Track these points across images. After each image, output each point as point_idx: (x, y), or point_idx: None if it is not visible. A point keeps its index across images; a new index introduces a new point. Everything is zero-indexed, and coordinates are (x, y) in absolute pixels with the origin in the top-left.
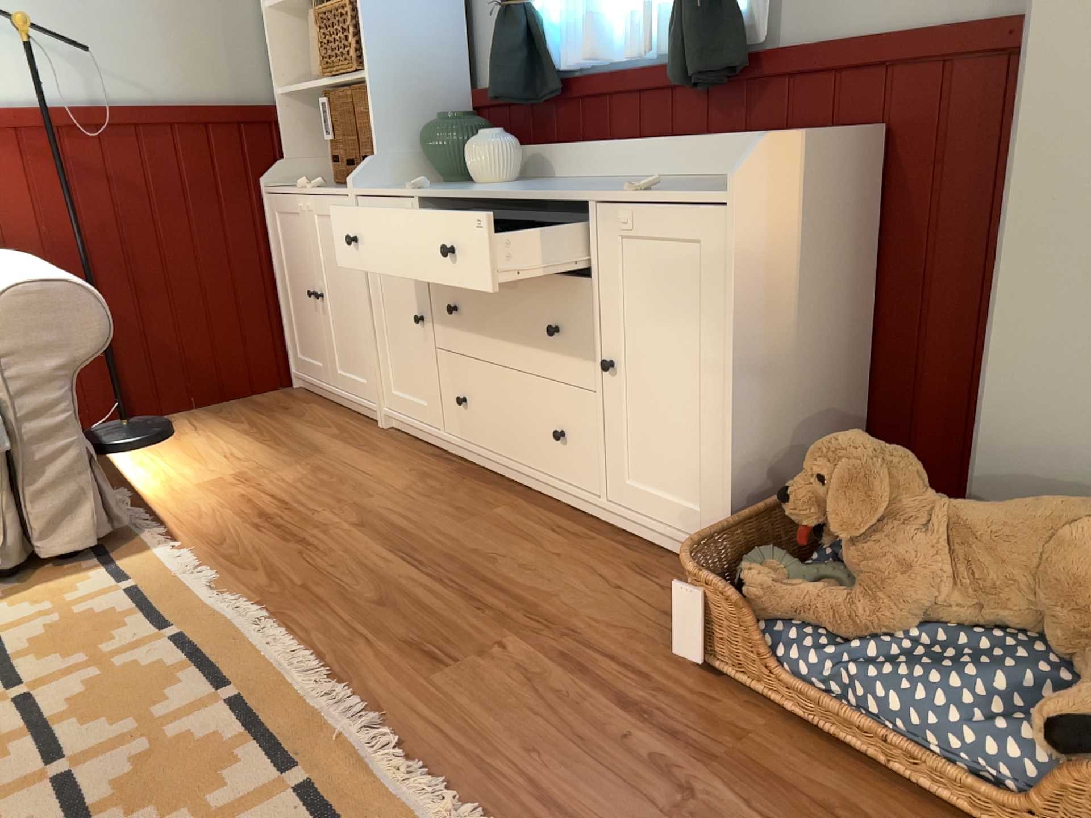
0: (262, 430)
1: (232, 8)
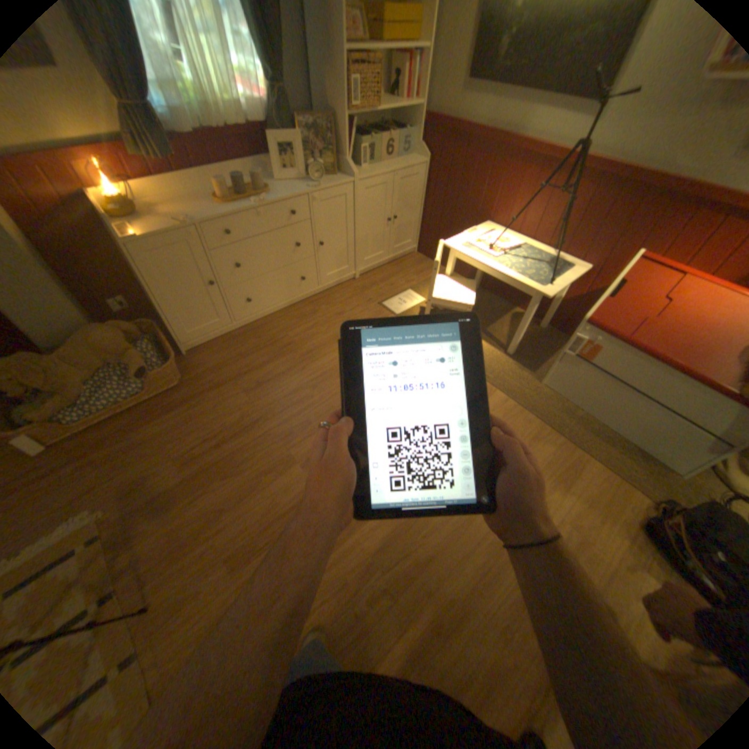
0: None
1: None
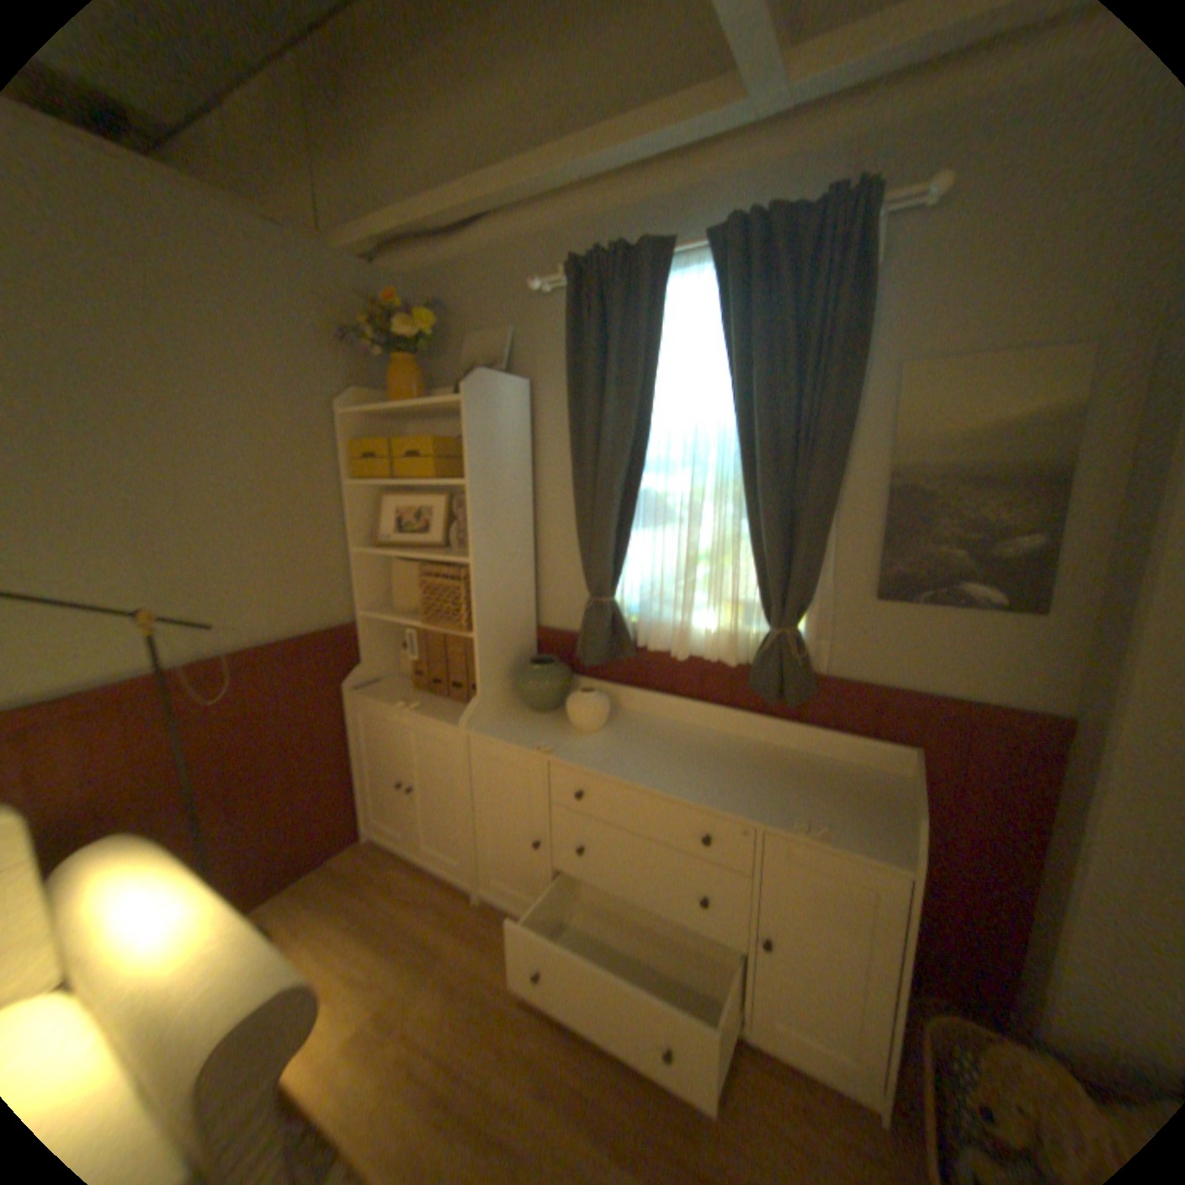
0: (362, 928)
1: (322, 551)
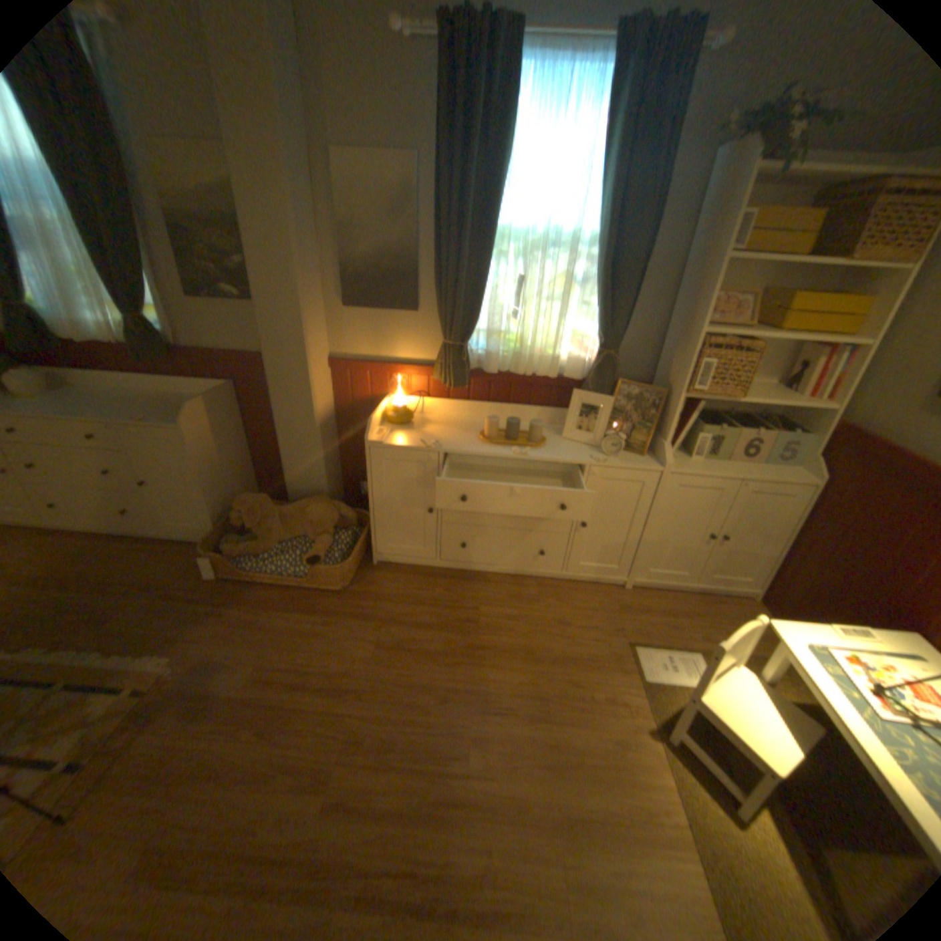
0: None
1: None
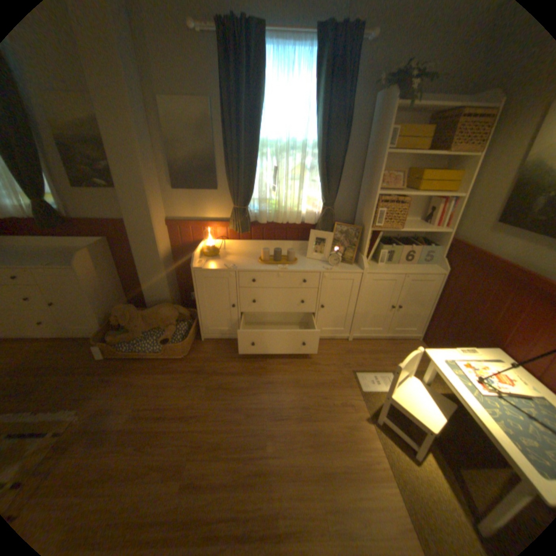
0: None
1: None
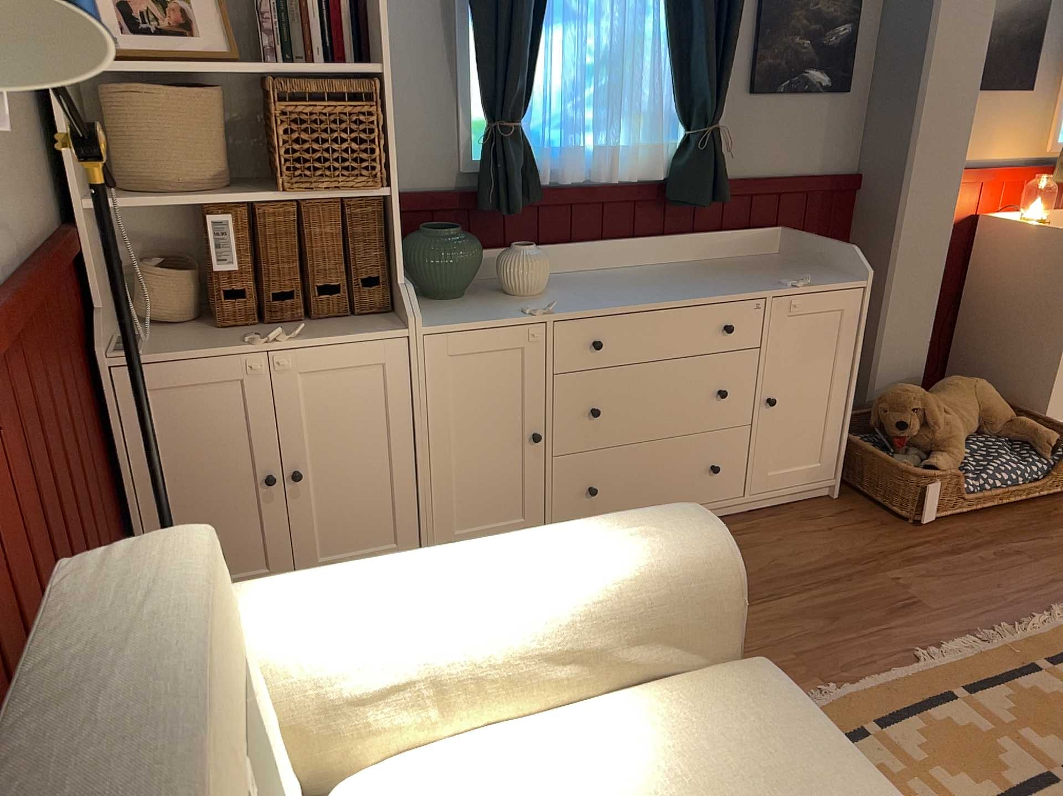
0: None
1: None
